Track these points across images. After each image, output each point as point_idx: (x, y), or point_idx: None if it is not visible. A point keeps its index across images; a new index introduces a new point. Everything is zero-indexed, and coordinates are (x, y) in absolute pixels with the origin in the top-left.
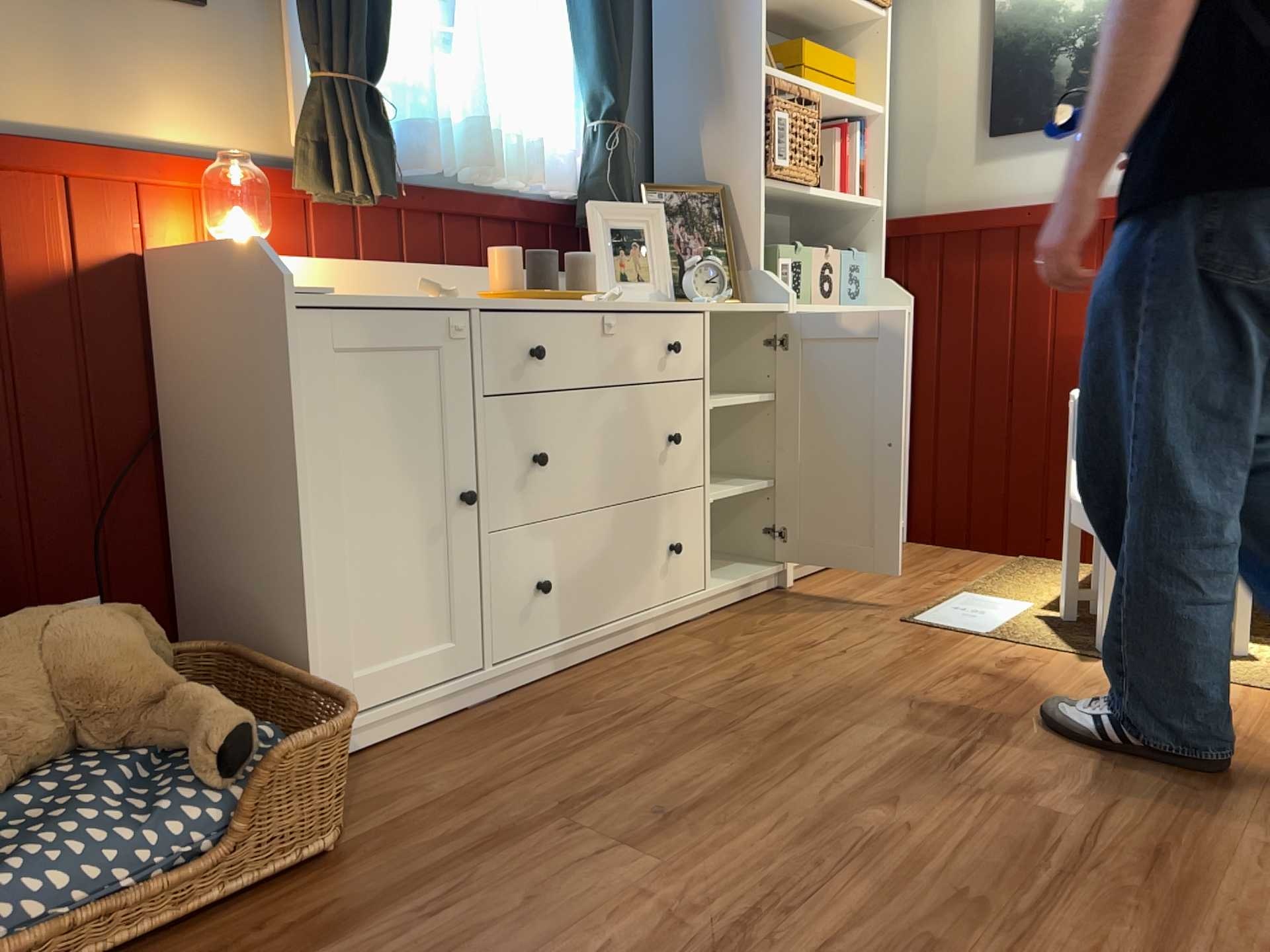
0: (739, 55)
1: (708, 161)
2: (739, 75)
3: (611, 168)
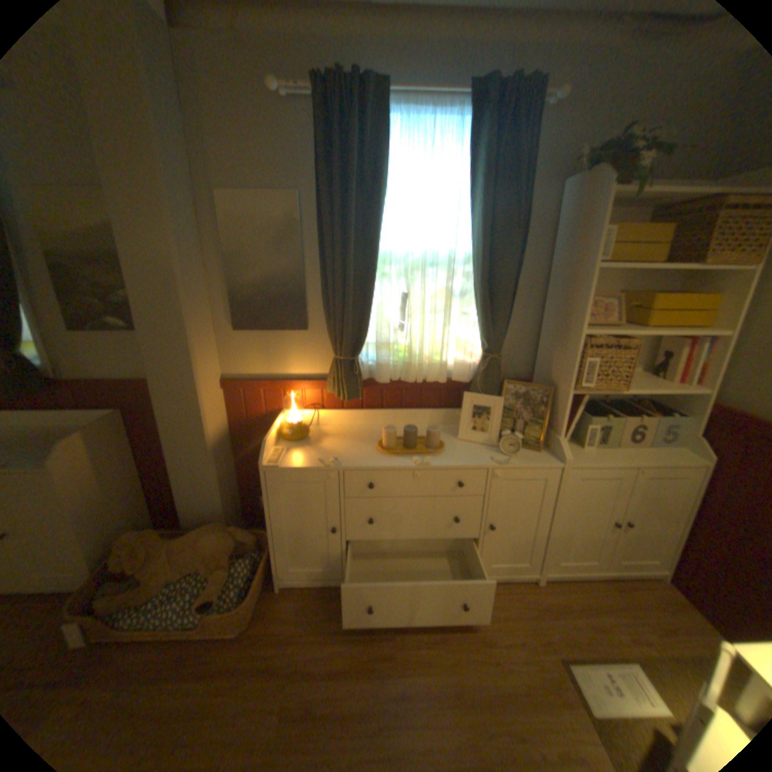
0: (575, 320)
1: (554, 368)
2: (573, 331)
3: (482, 376)
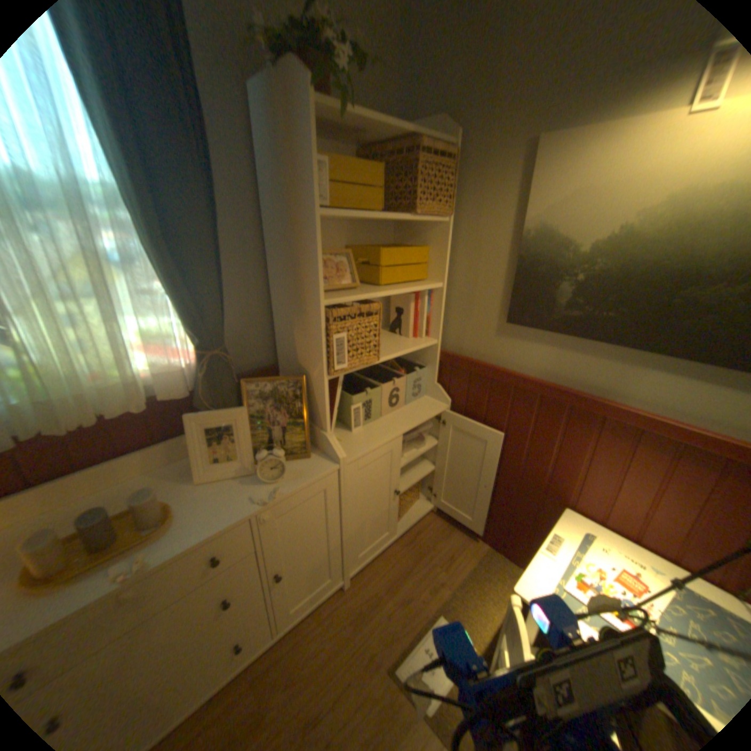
0: (309, 288)
1: (299, 350)
2: (310, 303)
3: (205, 384)
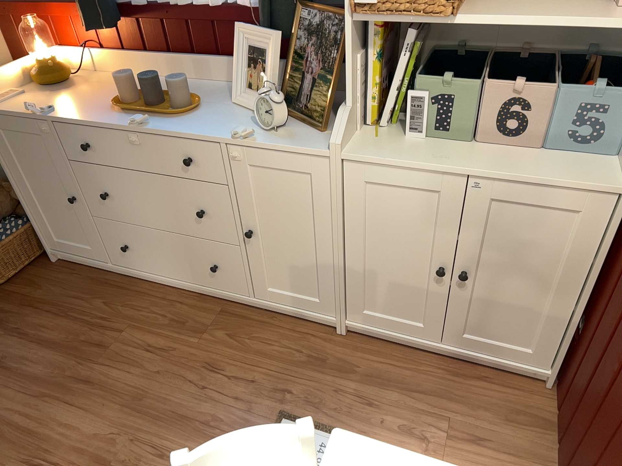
0: None
1: None
2: None
3: None
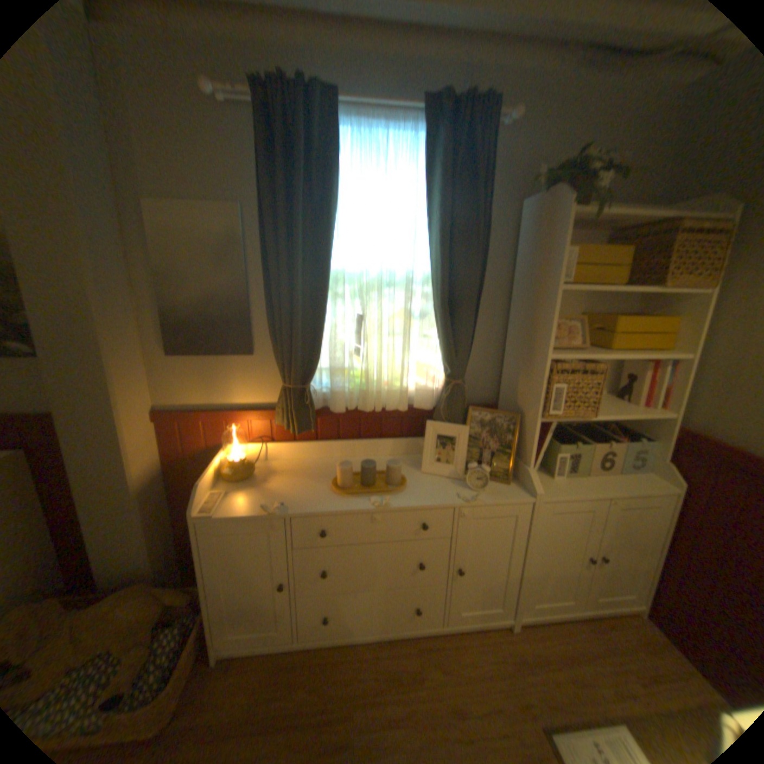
0: (540, 344)
1: (520, 393)
2: (538, 355)
3: (445, 402)
